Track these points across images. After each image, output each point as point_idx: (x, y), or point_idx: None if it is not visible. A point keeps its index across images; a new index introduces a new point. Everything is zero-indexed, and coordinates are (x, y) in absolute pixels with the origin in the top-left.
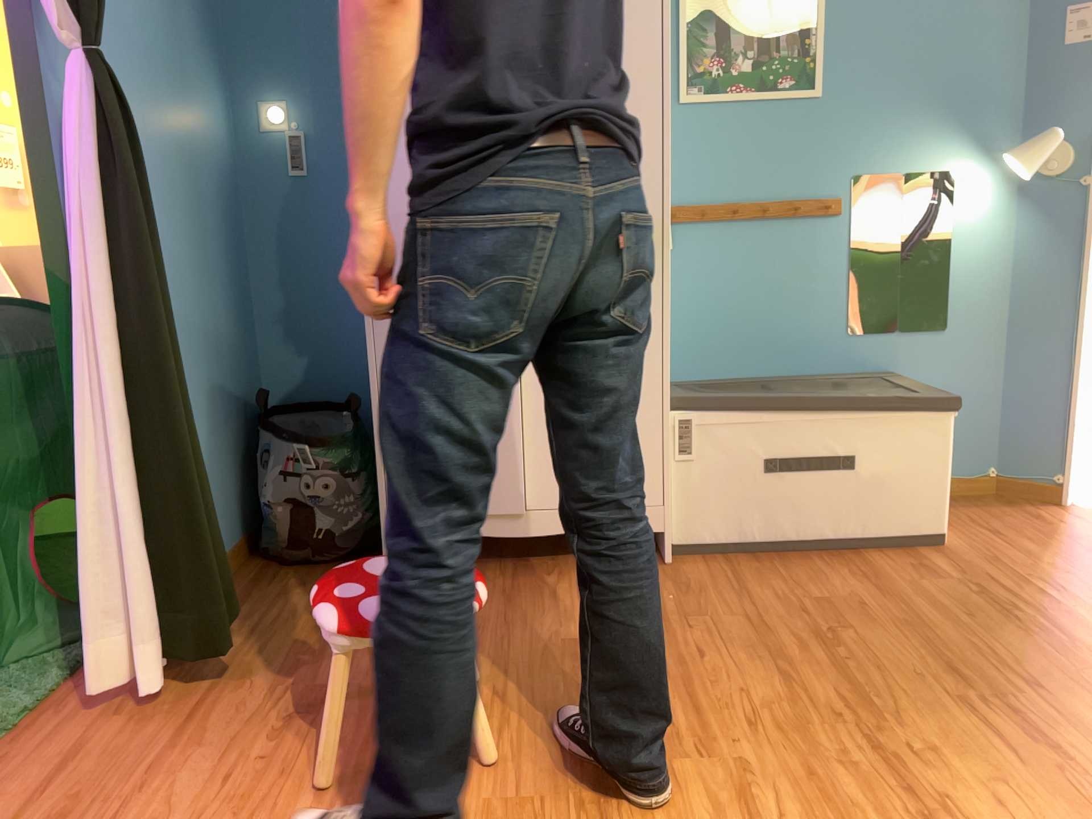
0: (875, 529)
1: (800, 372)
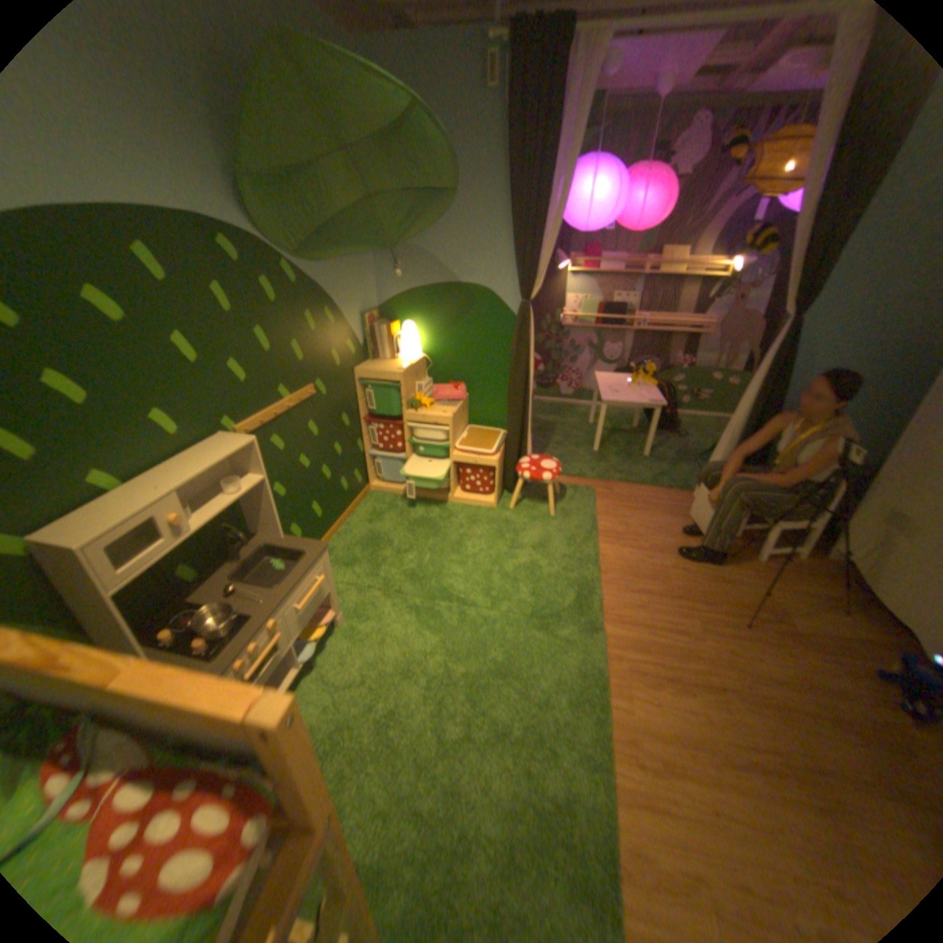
0: None
1: None
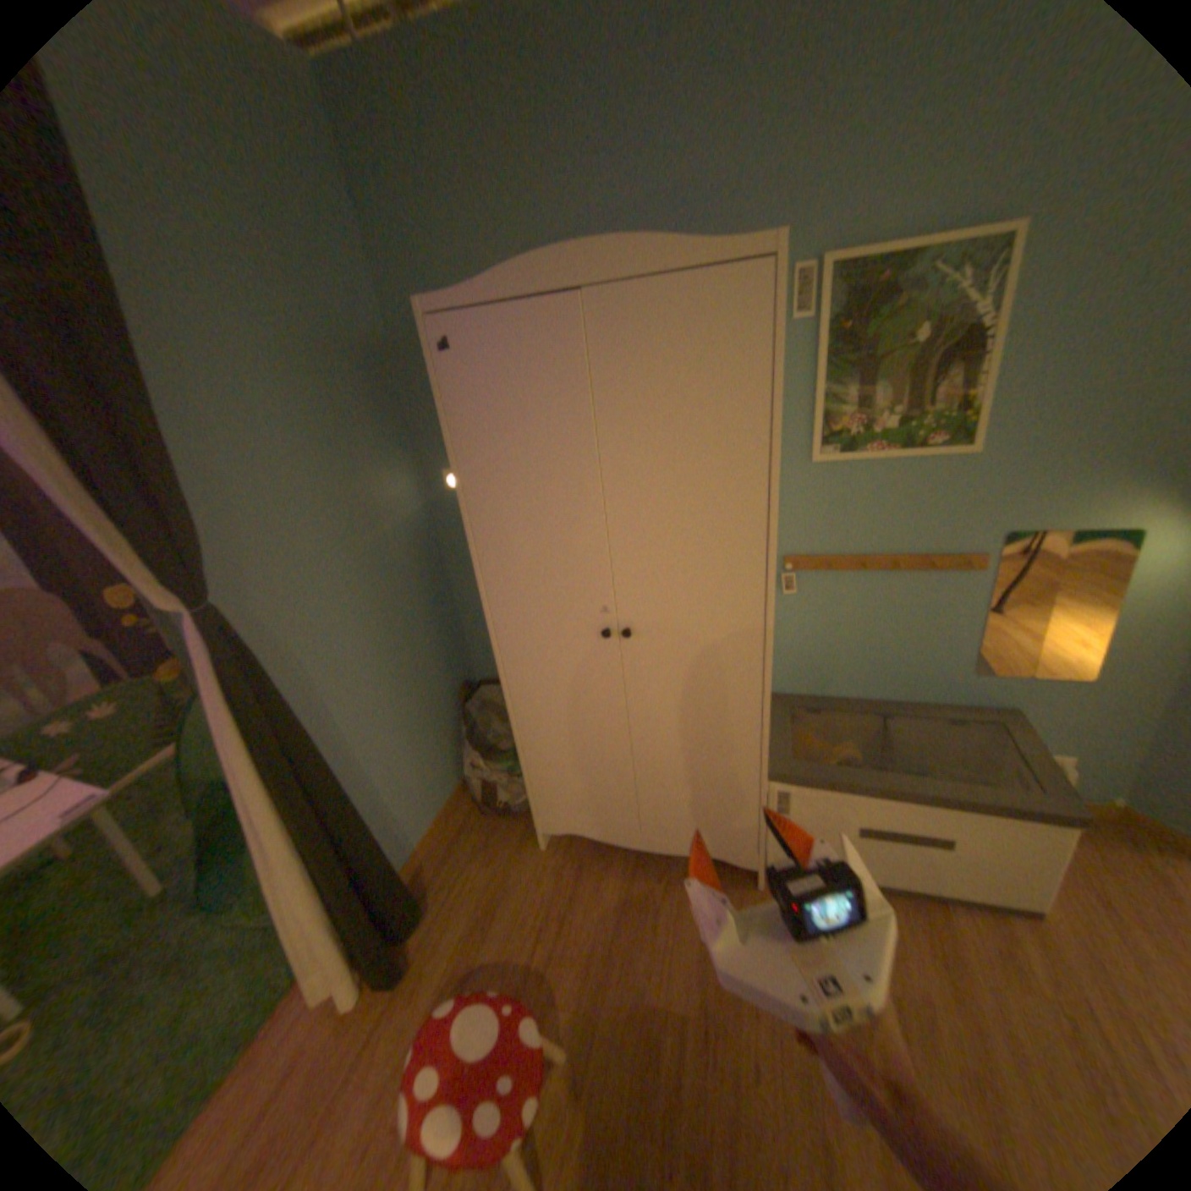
0: (974, 897)
1: (919, 700)
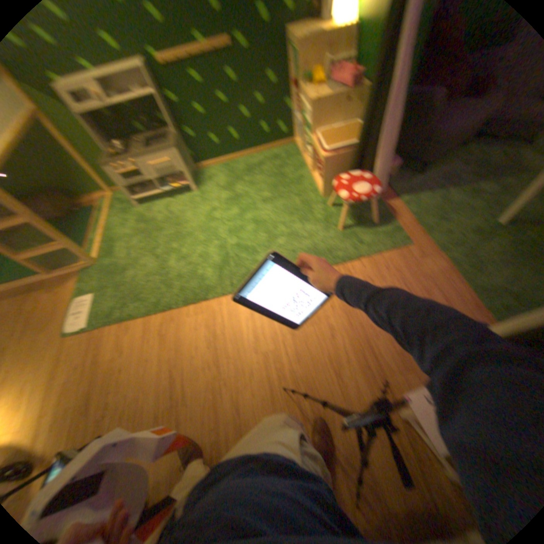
0: None
1: None
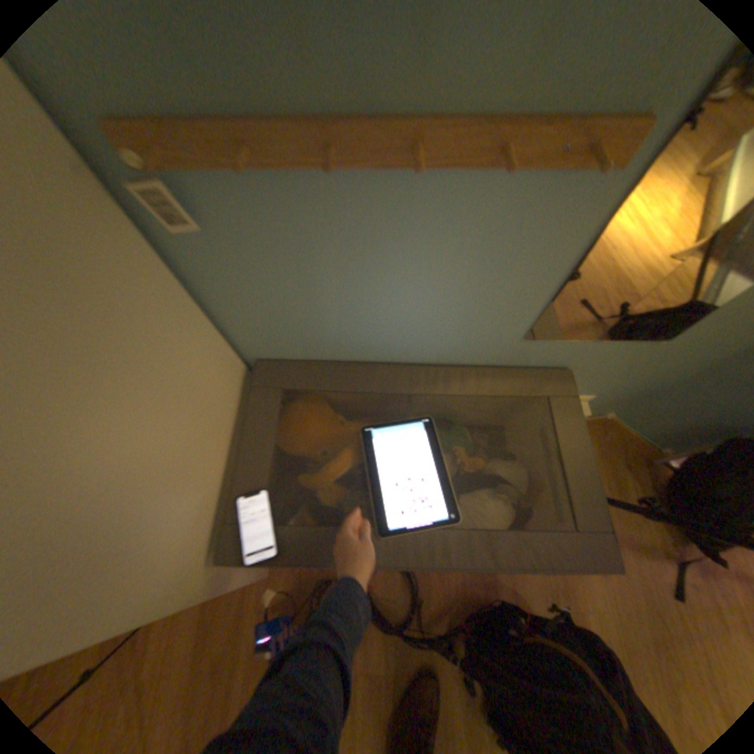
0: None
1: (447, 365)
